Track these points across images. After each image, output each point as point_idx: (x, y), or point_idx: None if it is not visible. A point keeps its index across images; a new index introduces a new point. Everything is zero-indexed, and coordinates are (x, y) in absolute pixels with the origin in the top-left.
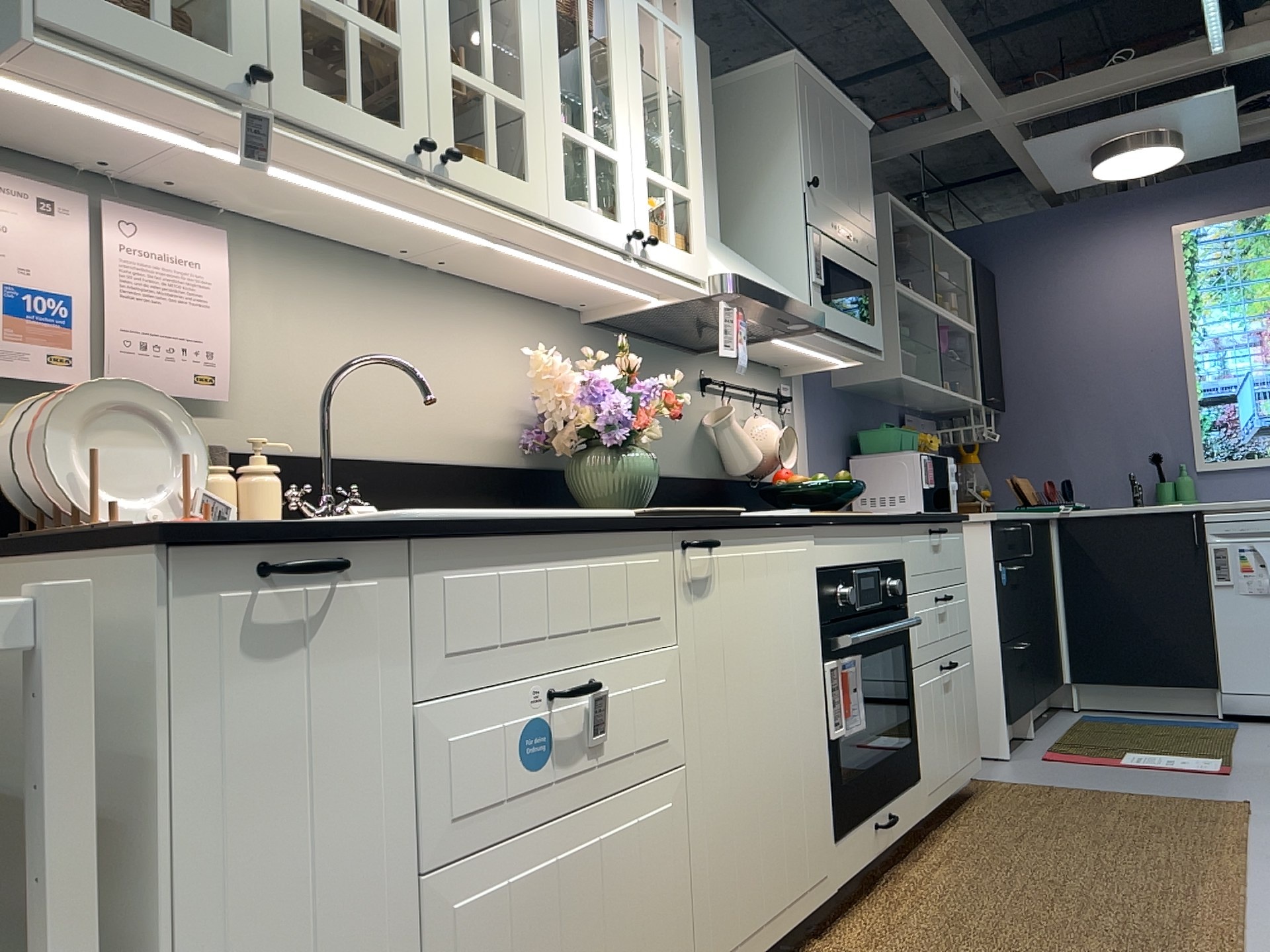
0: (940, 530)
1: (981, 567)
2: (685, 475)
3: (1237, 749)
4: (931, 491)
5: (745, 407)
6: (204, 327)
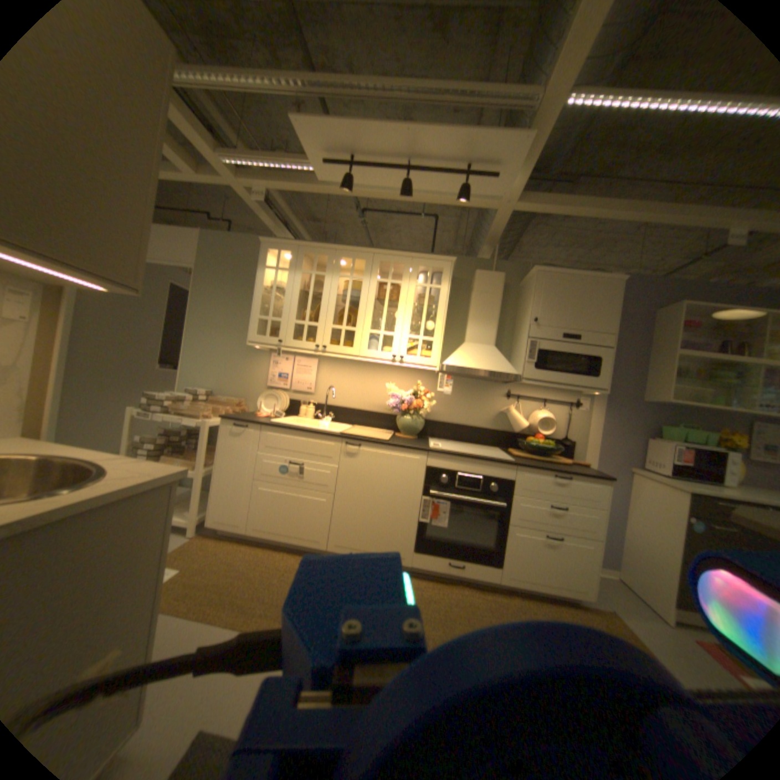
0: (557, 477)
1: (680, 516)
2: (483, 427)
3: None
4: (680, 467)
5: (538, 406)
6: (309, 379)
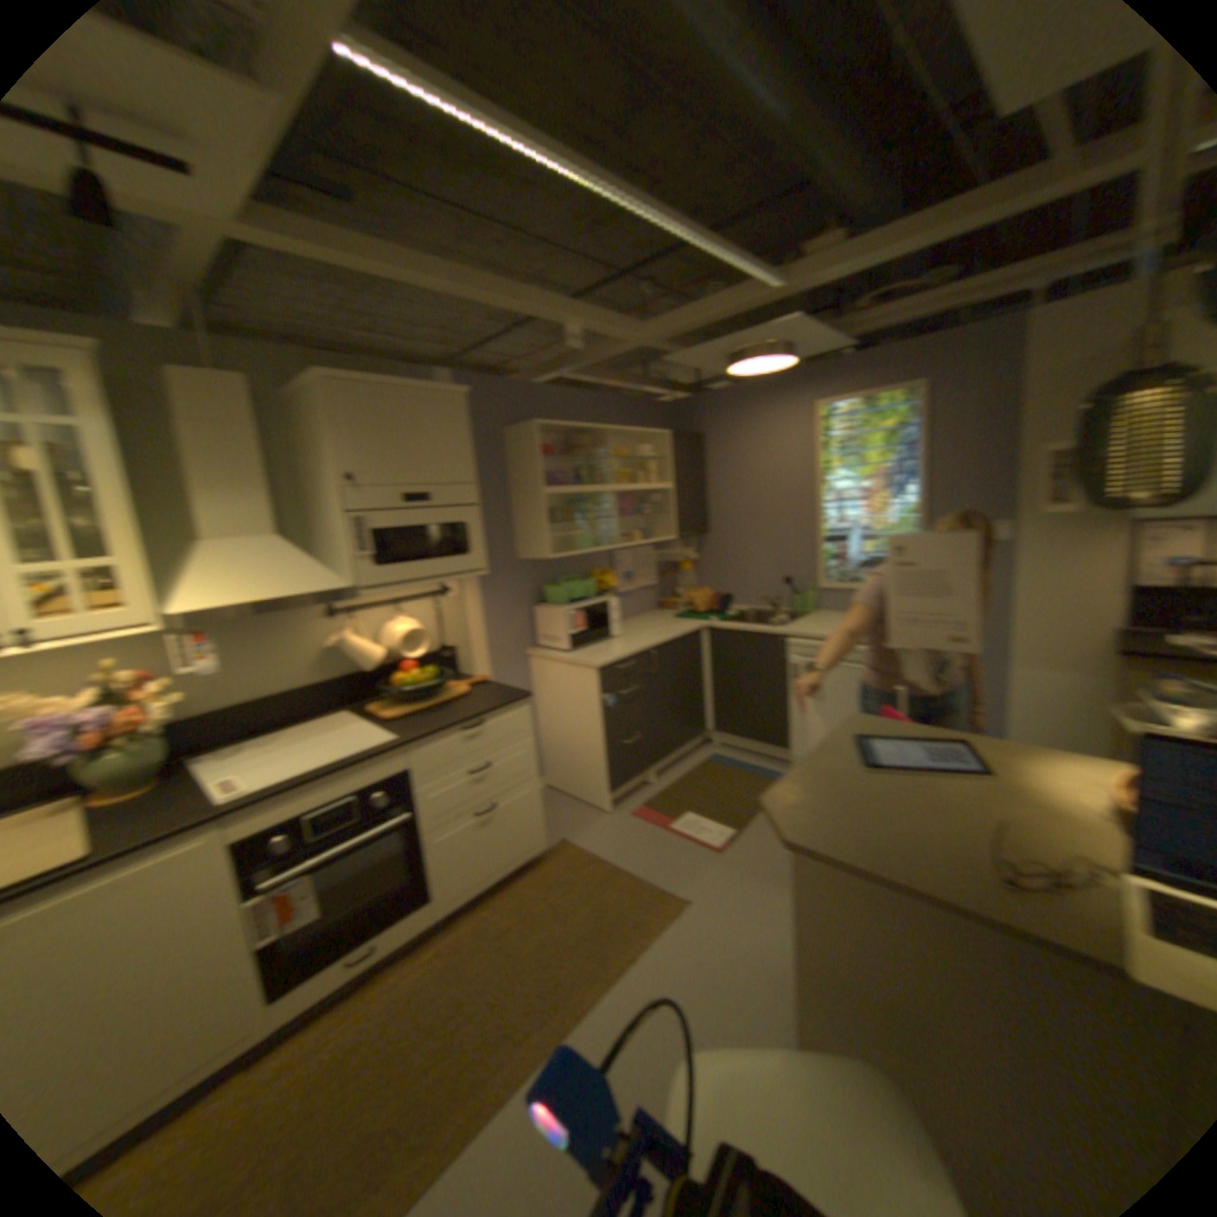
0: (471, 730)
1: (595, 697)
2: (310, 686)
3: (762, 821)
4: (579, 637)
5: (393, 614)
6: None
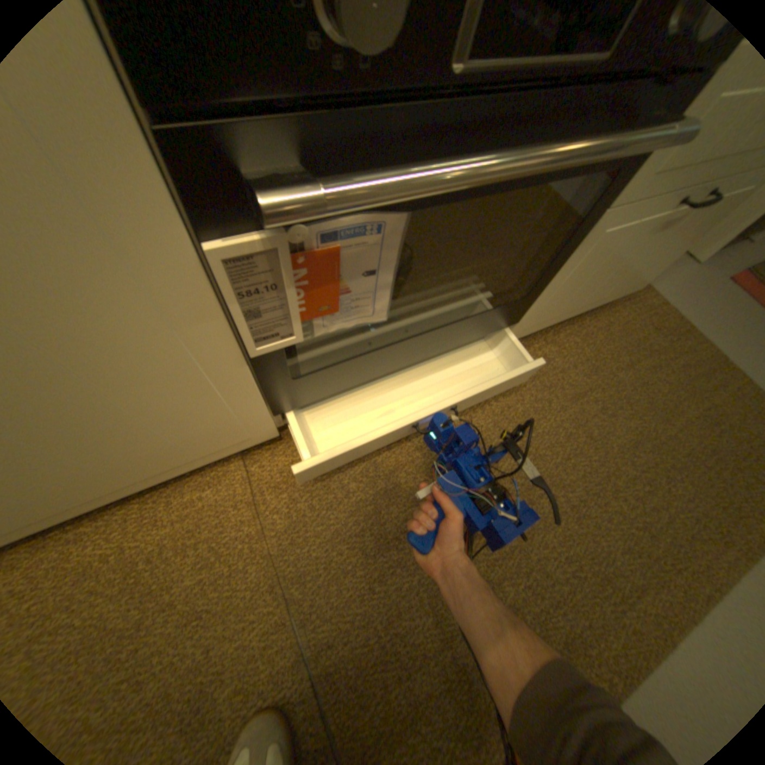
0: None
1: None
2: None
3: None
4: None
5: None
6: None
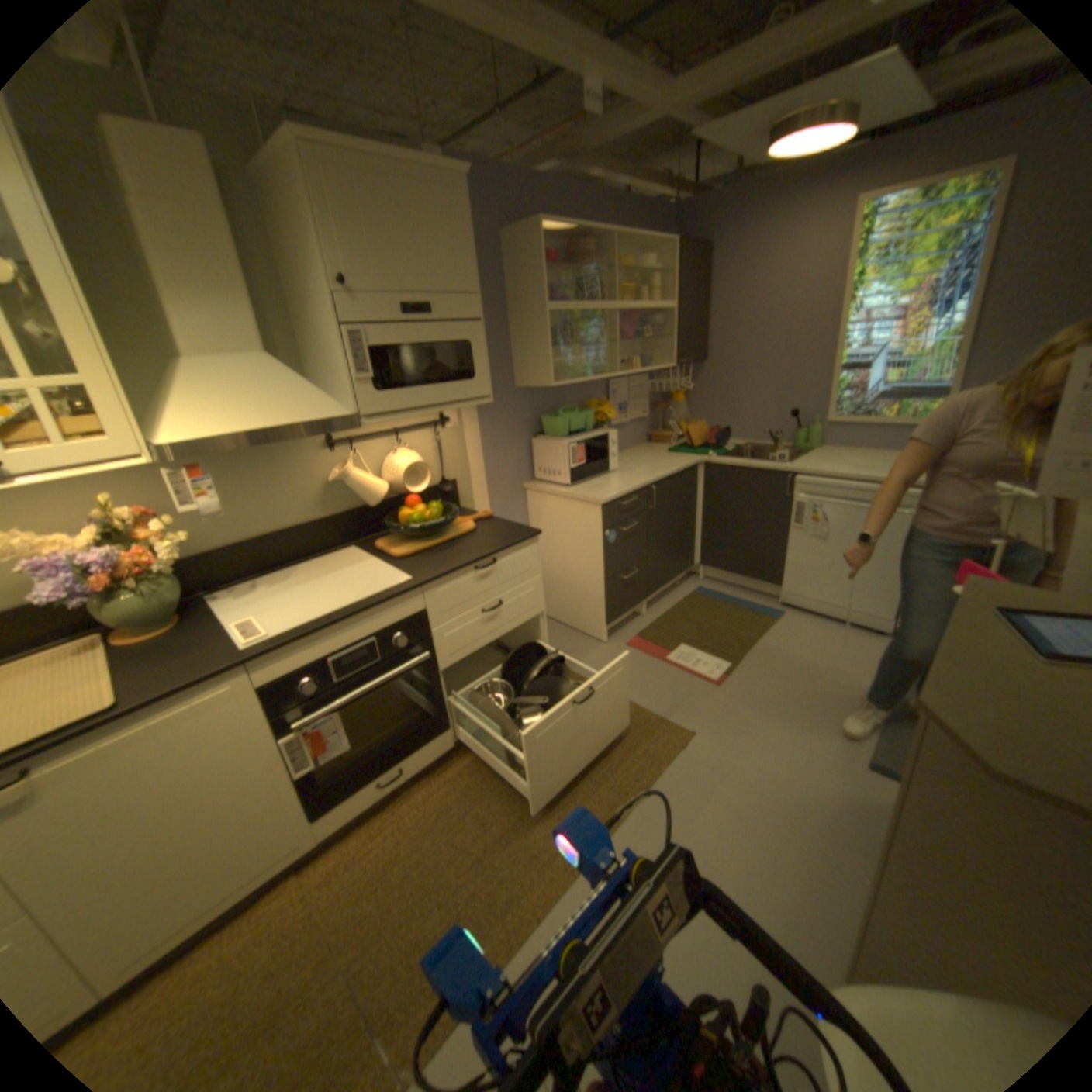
0: (480, 569)
1: (594, 533)
2: (310, 521)
3: (753, 653)
4: (576, 470)
5: (388, 444)
6: None
